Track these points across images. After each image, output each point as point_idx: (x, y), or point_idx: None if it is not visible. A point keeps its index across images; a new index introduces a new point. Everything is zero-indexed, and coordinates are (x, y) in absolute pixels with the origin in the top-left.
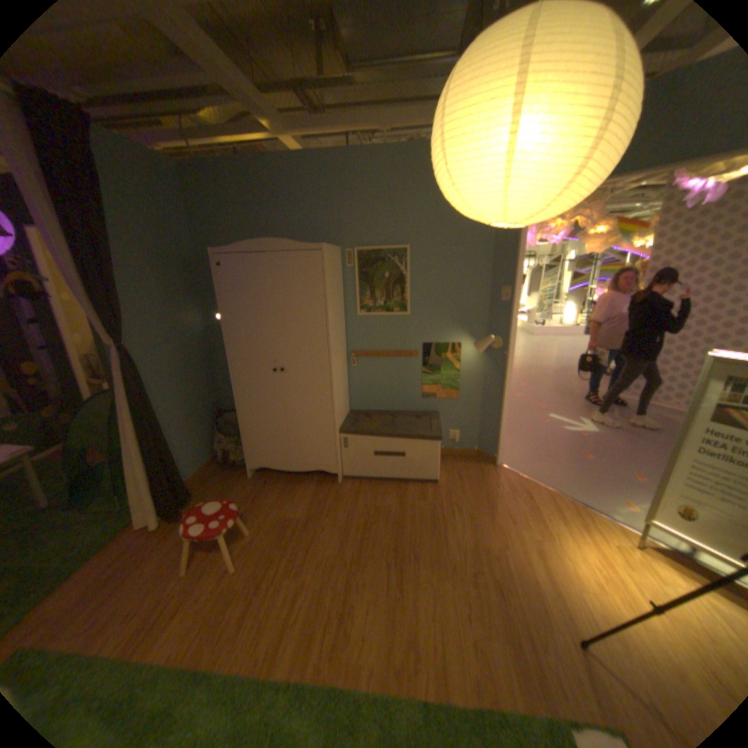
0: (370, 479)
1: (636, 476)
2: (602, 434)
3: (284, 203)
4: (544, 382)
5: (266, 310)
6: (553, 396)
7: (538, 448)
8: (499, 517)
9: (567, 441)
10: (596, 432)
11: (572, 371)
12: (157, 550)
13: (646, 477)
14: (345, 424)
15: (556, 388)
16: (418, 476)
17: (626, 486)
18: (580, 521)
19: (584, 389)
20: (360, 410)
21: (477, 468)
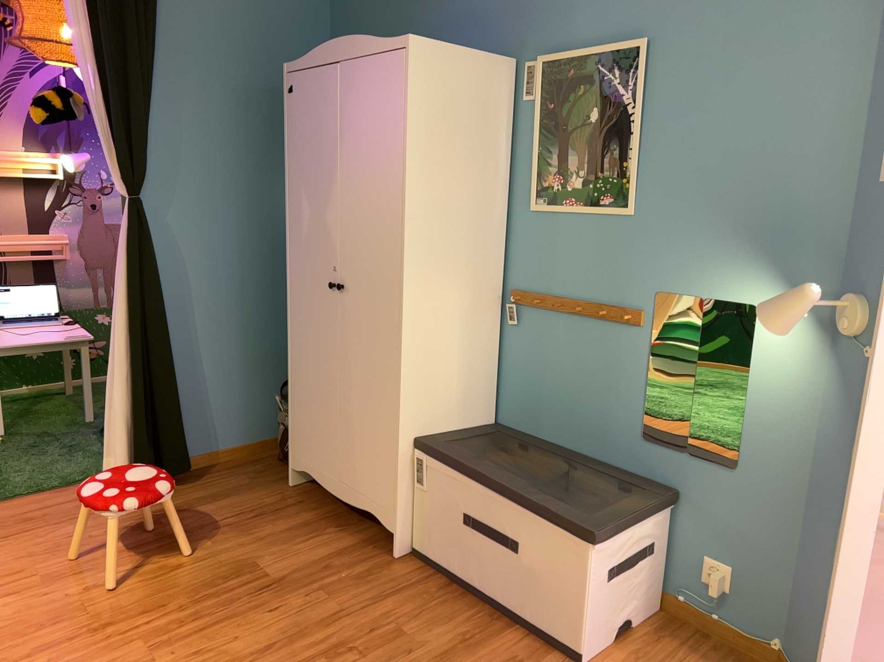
0: (450, 578)
1: None
2: None
3: None
4: None
5: (332, 169)
6: None
7: None
8: None
9: None
10: None
11: None
12: (94, 515)
13: None
14: (438, 434)
15: None
16: (538, 621)
17: None
18: None
19: None
20: (506, 426)
21: None
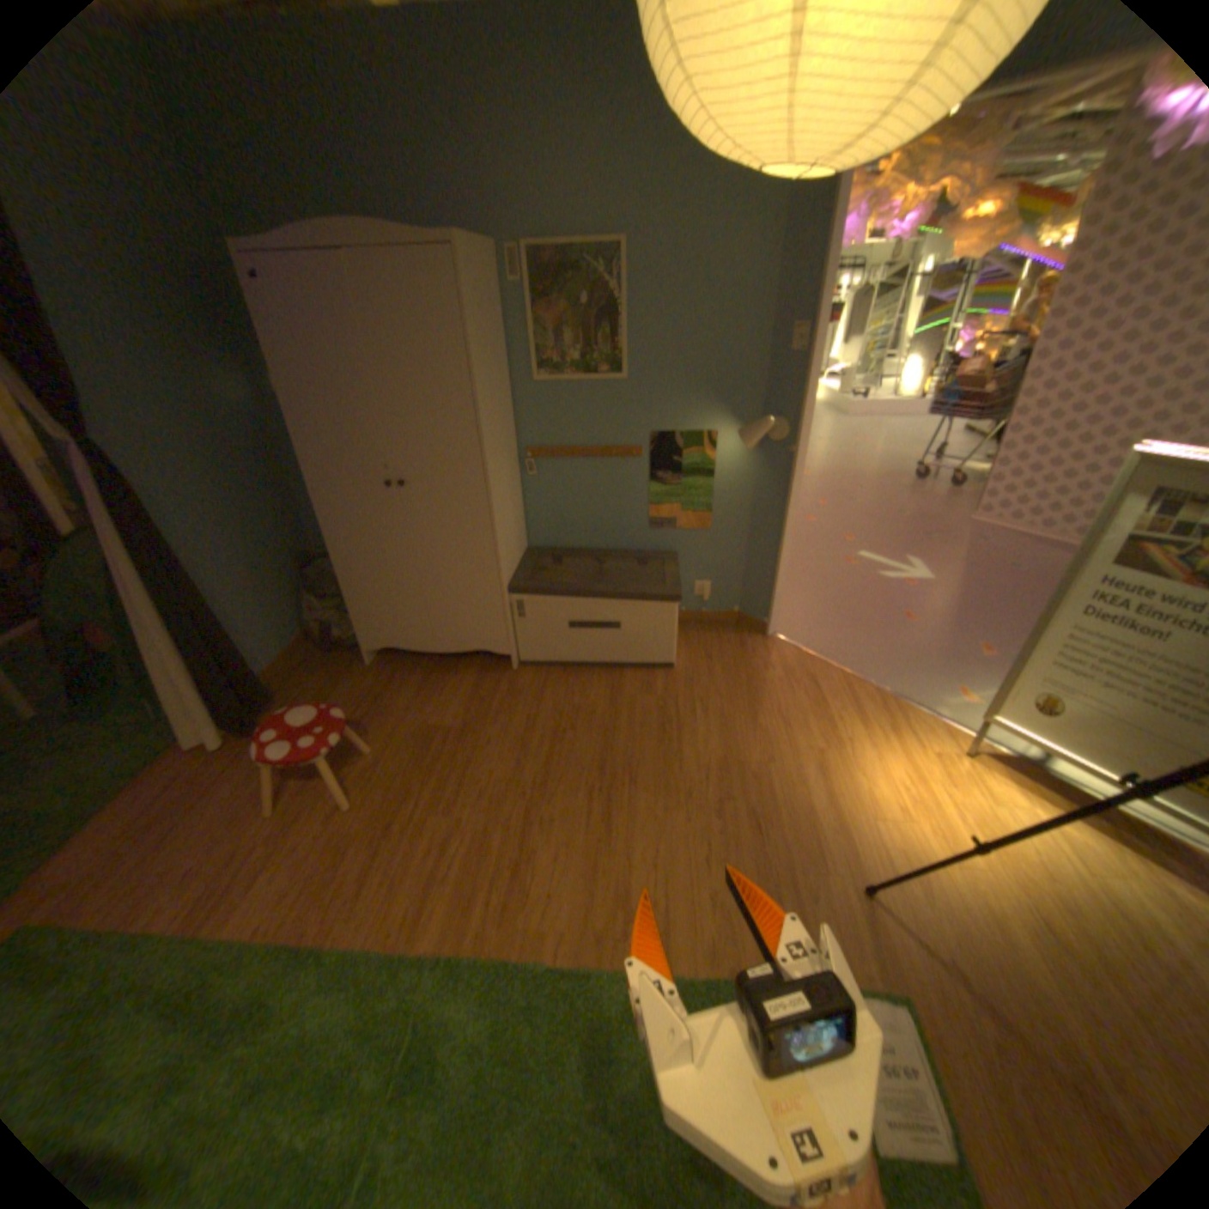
0: (564, 662)
1: (980, 648)
2: (937, 582)
3: (374, 139)
4: (856, 498)
5: (358, 370)
6: (867, 522)
7: (834, 608)
8: (764, 716)
9: (881, 595)
10: (929, 580)
11: (903, 478)
12: (223, 780)
13: (995, 649)
14: (519, 575)
15: (874, 509)
16: (641, 657)
17: (964, 664)
18: (887, 718)
19: (919, 509)
20: (546, 551)
21: (736, 641)
